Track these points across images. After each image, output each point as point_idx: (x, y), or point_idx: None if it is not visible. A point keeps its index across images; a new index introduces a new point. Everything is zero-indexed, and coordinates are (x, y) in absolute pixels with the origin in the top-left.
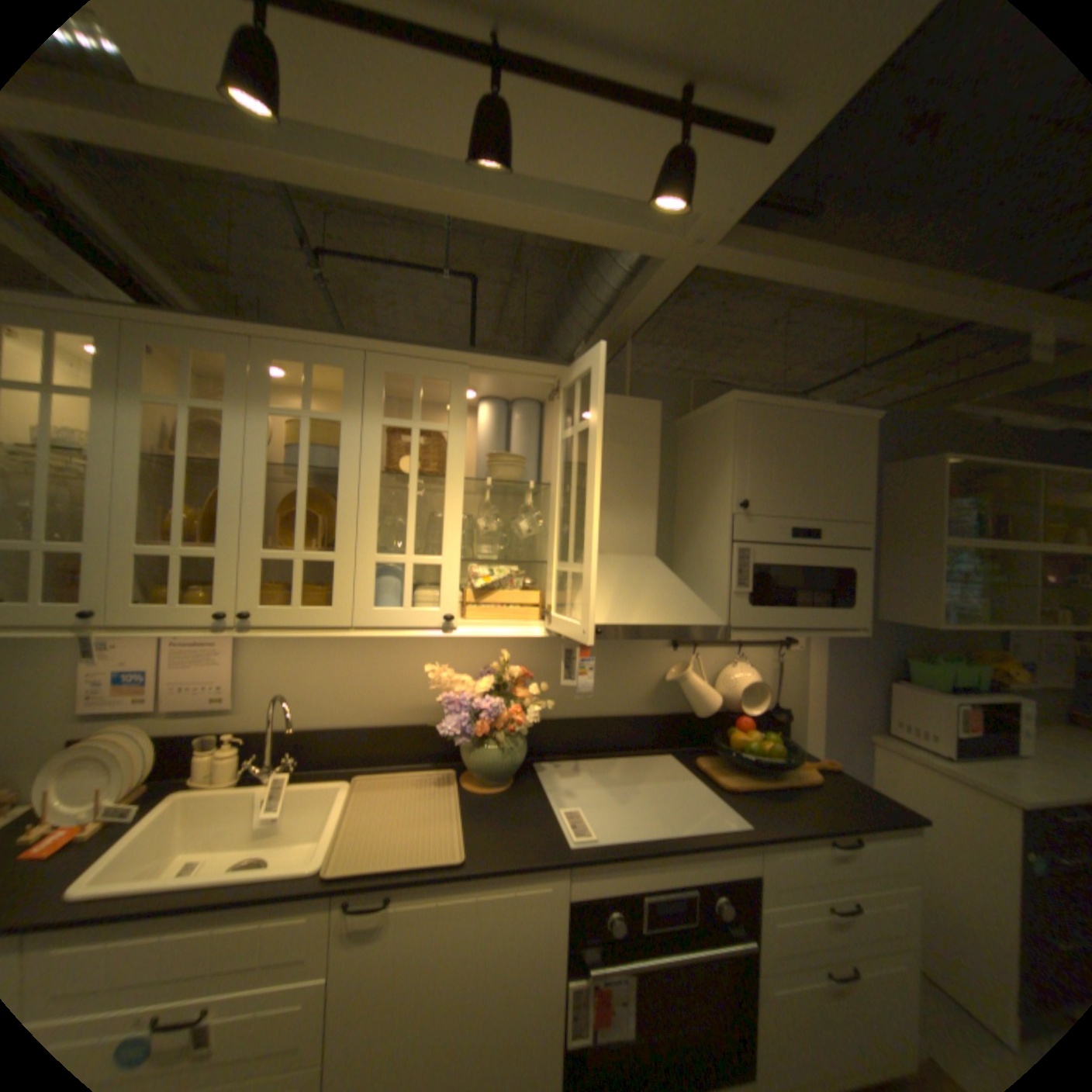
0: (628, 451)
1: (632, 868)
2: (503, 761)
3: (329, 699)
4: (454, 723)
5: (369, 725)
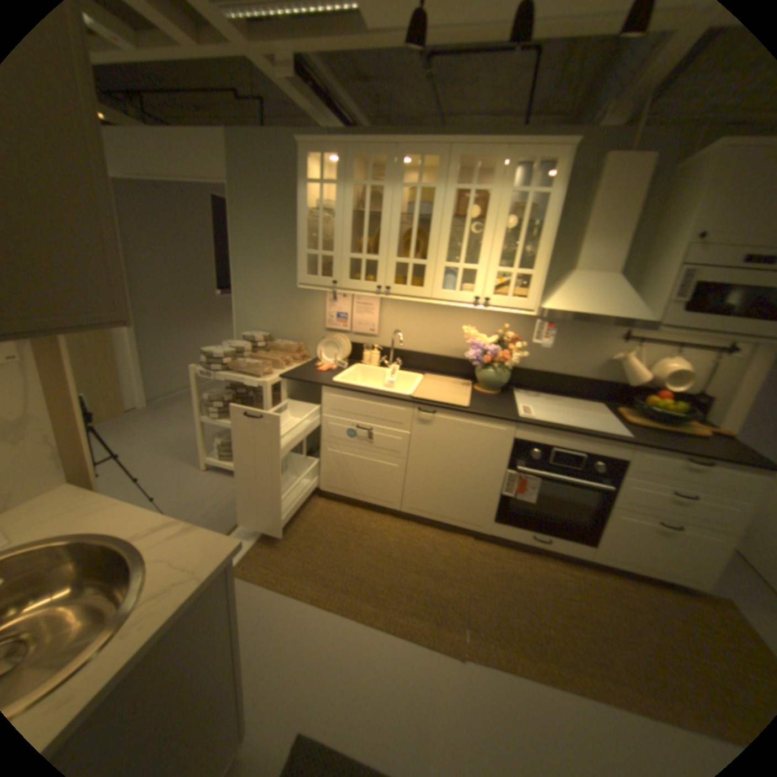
0: (616, 196)
1: (550, 432)
2: (495, 379)
3: (416, 338)
4: (473, 354)
5: (433, 353)
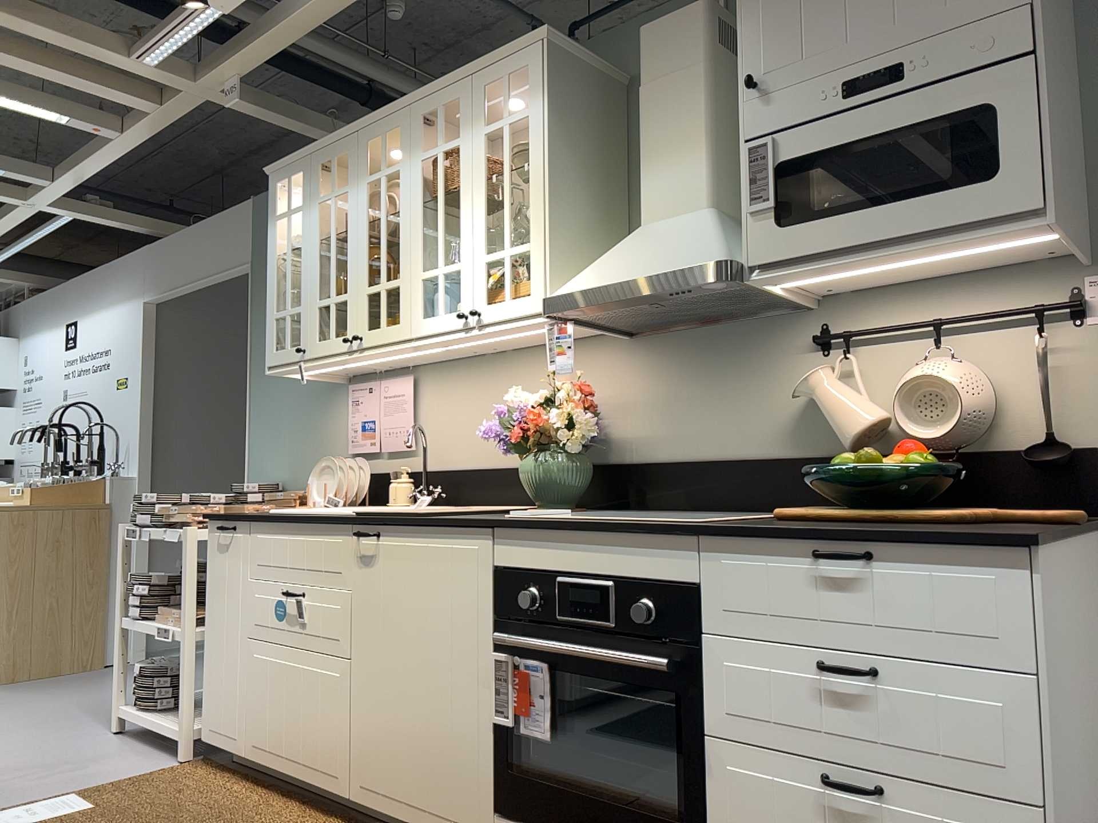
0: (663, 86)
1: (544, 539)
2: (549, 478)
3: (469, 441)
4: (498, 432)
5: (496, 466)
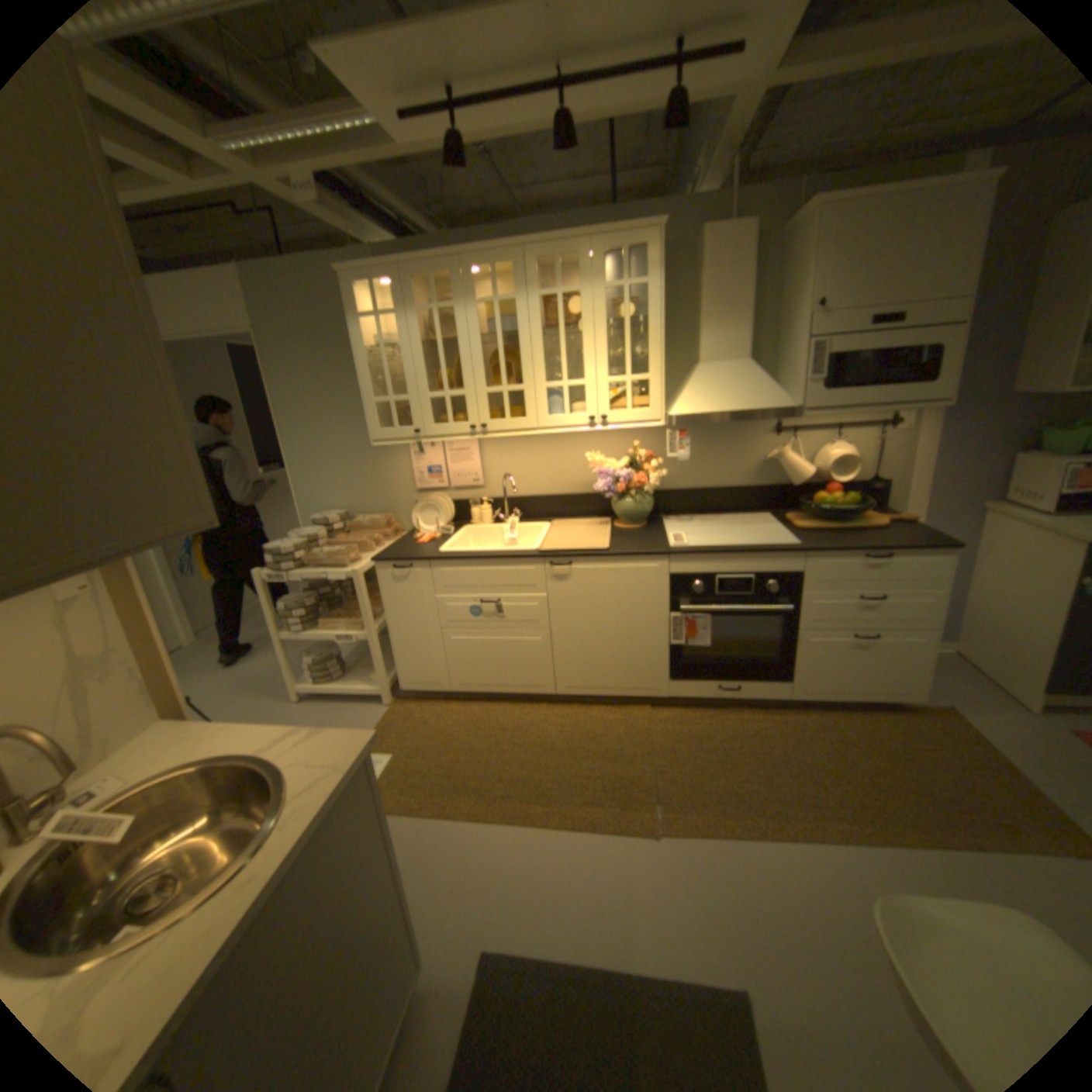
0: (726, 273)
1: (709, 559)
2: (638, 510)
3: (534, 480)
4: (604, 486)
5: (558, 495)
